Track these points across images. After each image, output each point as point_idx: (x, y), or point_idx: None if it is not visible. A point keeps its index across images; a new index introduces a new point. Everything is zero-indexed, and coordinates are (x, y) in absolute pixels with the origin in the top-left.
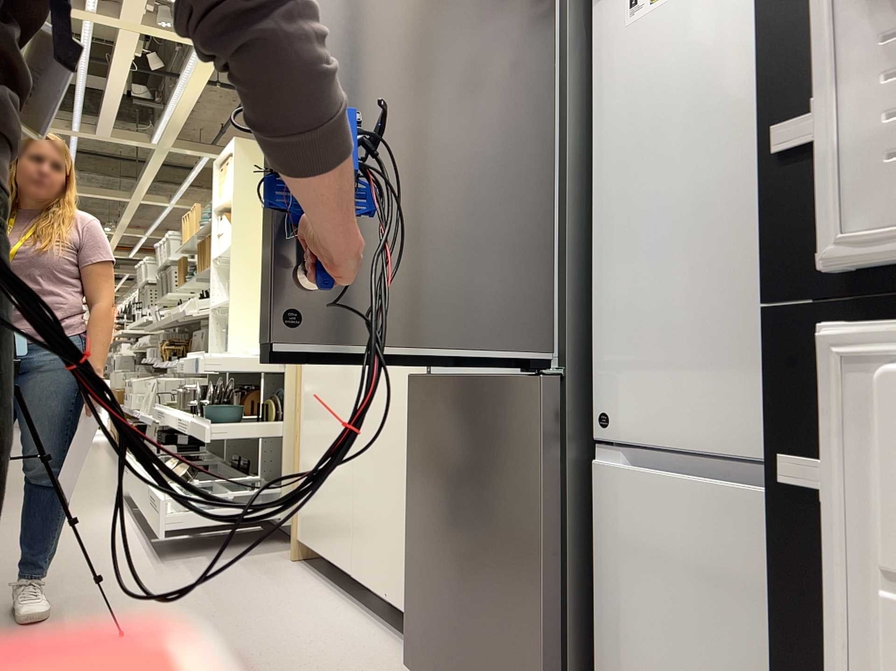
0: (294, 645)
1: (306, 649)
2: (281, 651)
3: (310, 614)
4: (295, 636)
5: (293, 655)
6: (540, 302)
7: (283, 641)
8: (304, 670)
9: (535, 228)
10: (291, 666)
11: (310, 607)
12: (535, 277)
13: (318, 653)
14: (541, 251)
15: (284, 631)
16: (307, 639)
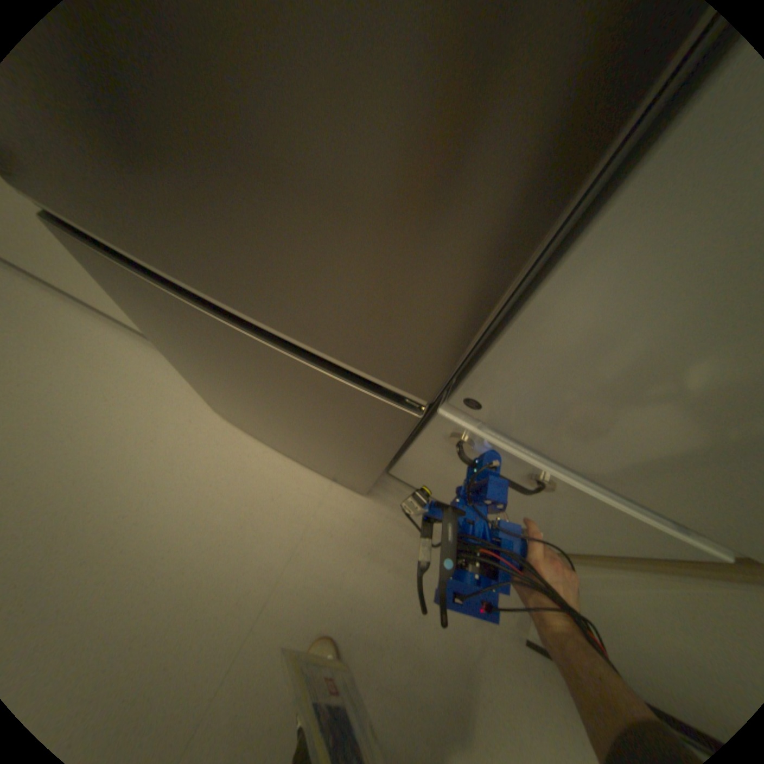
0: (87, 402)
1: (103, 404)
2: (81, 416)
3: (66, 347)
4: (78, 387)
5: (97, 417)
6: (447, 338)
7: (71, 401)
8: (123, 434)
9: (537, 112)
10: (107, 433)
11: (57, 334)
12: (451, 287)
13: (119, 405)
14: (510, 235)
15: (62, 386)
16: (93, 389)
